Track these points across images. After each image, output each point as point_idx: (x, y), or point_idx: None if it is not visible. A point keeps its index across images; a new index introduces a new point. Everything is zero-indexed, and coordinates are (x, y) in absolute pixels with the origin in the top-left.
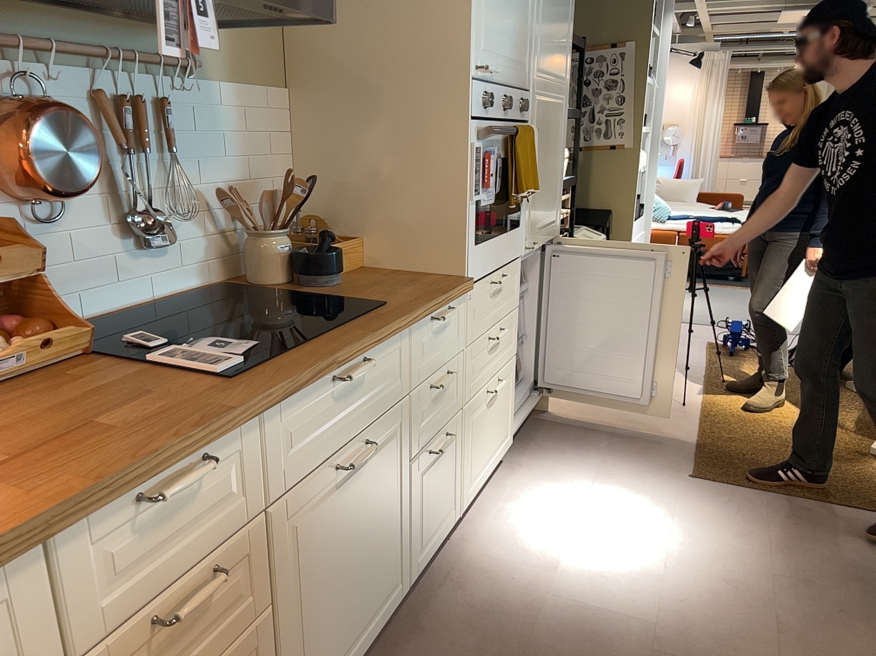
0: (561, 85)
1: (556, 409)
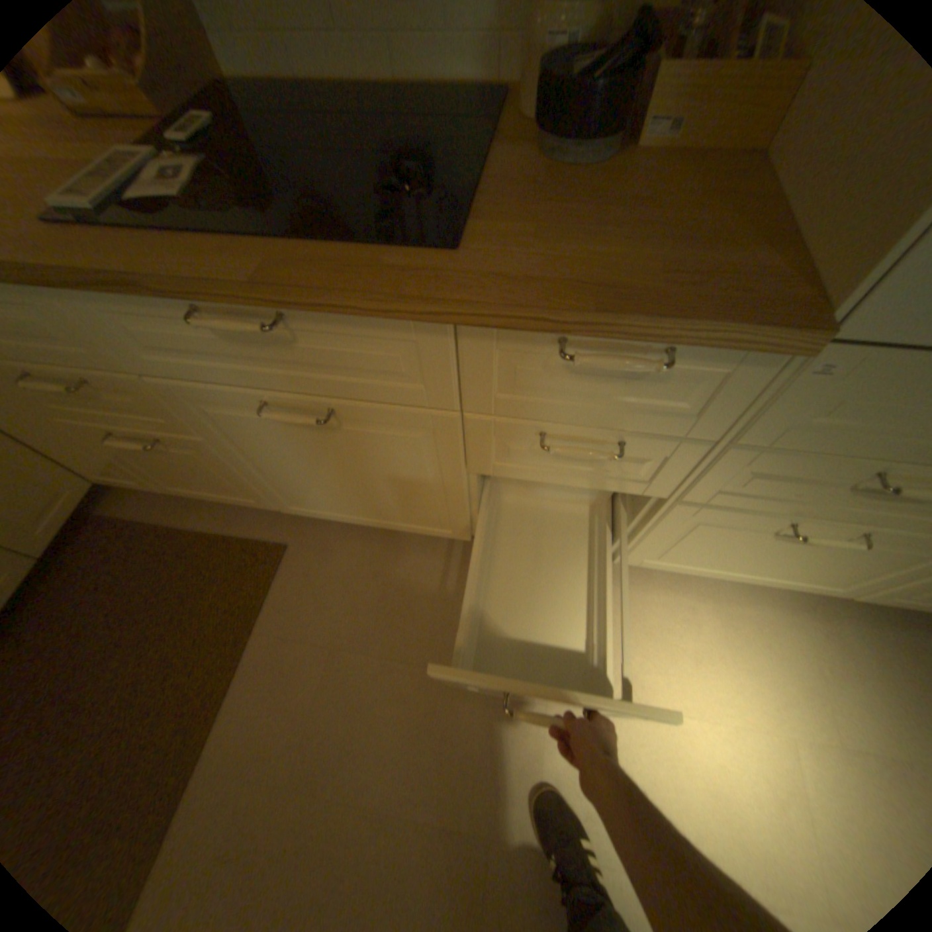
0: None
1: None
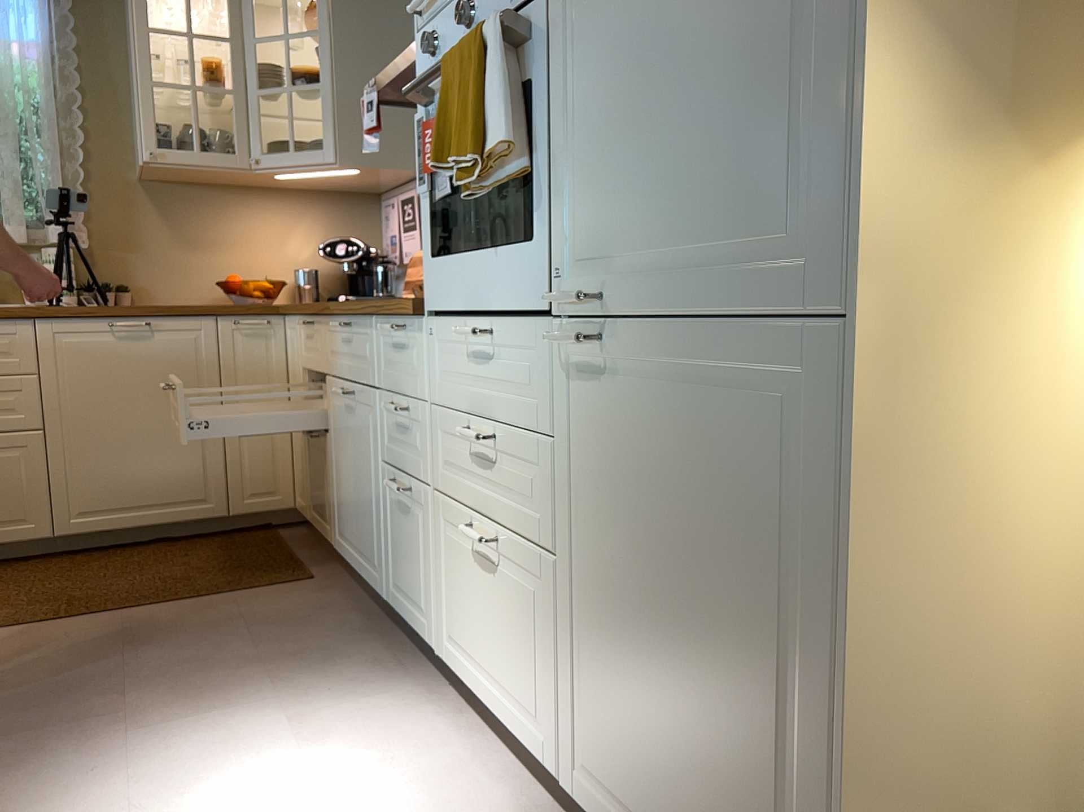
0: None
1: None
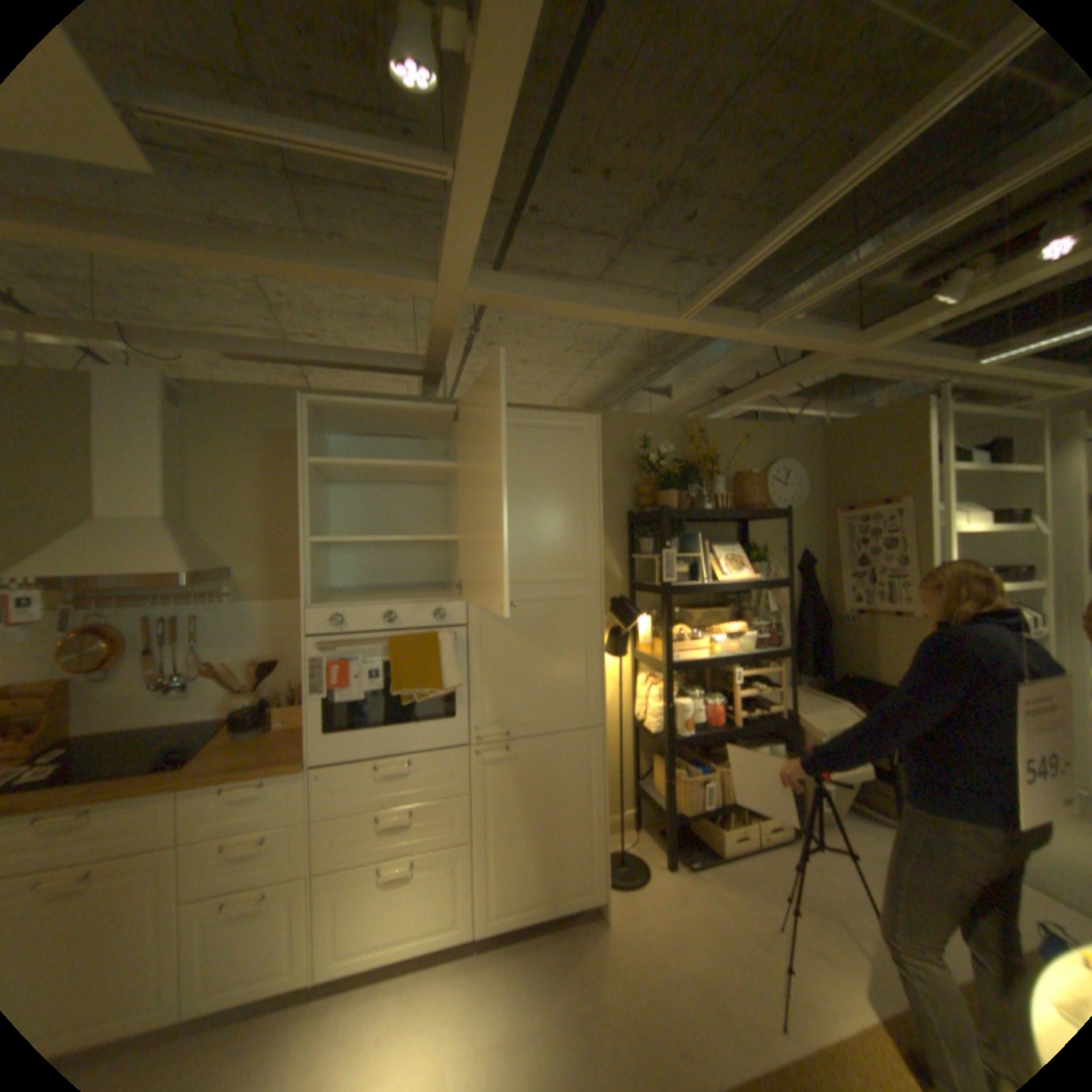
0: (570, 581)
1: (620, 930)
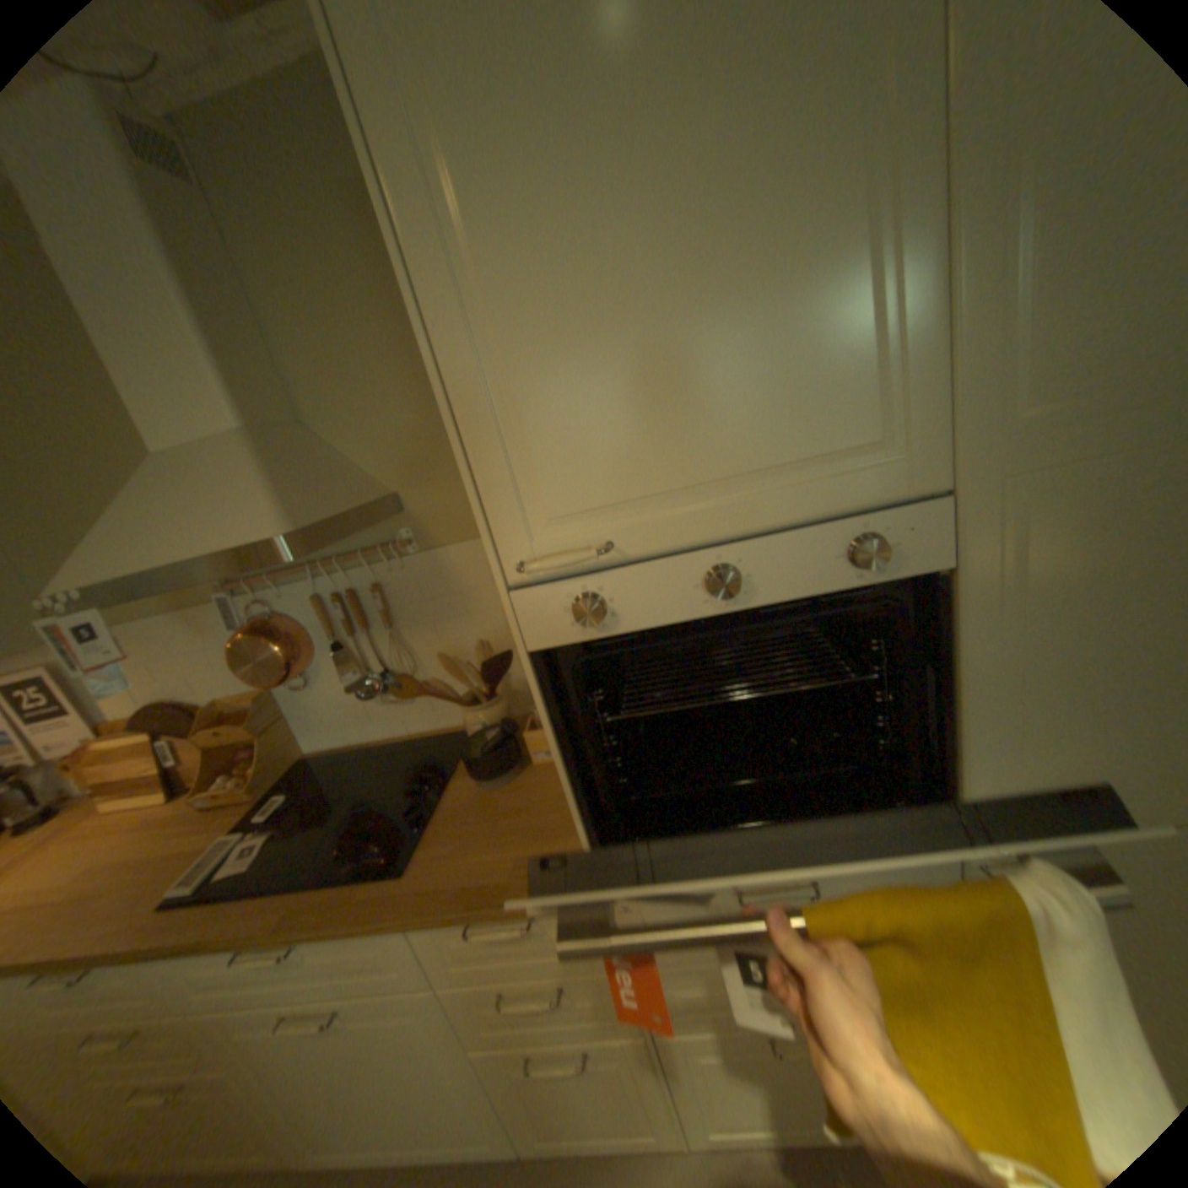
0: None
1: None
